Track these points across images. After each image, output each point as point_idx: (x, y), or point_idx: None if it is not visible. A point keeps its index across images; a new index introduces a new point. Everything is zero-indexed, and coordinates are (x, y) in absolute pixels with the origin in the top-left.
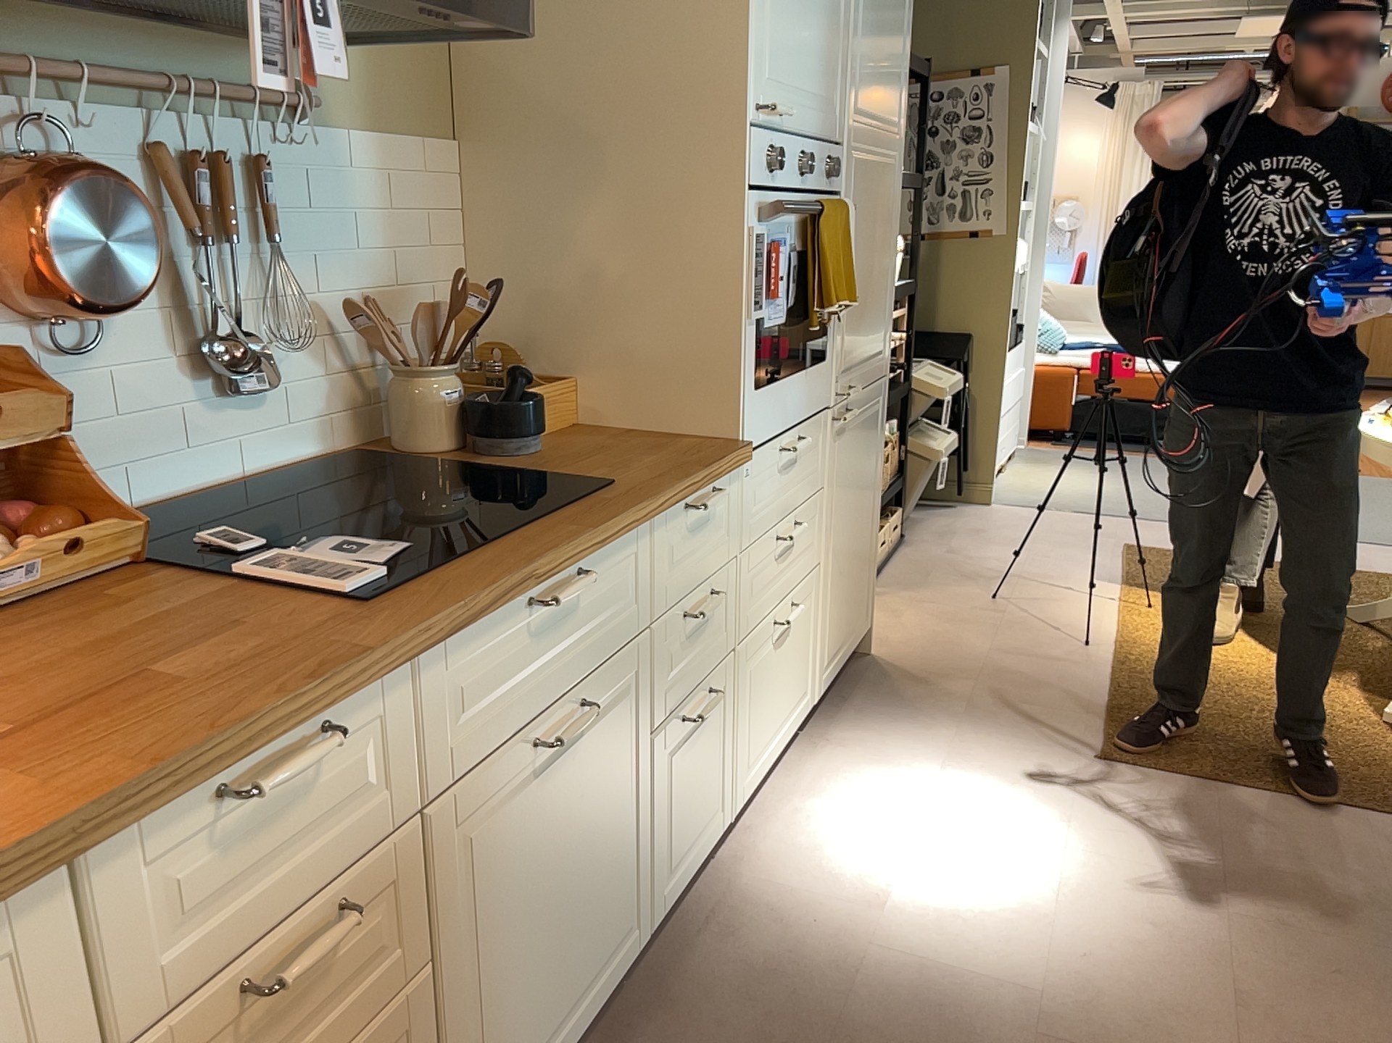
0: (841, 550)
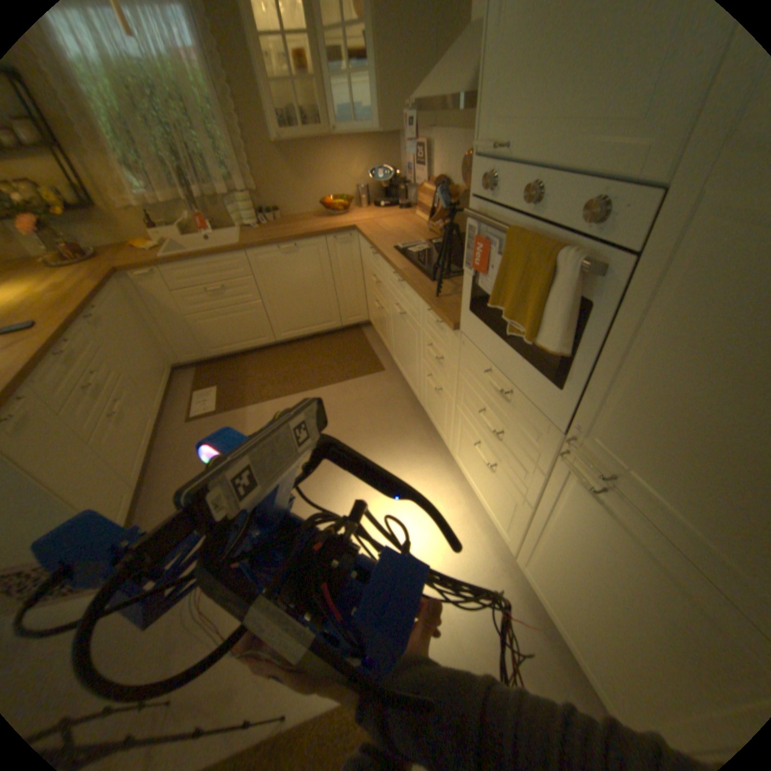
0: (566, 565)
